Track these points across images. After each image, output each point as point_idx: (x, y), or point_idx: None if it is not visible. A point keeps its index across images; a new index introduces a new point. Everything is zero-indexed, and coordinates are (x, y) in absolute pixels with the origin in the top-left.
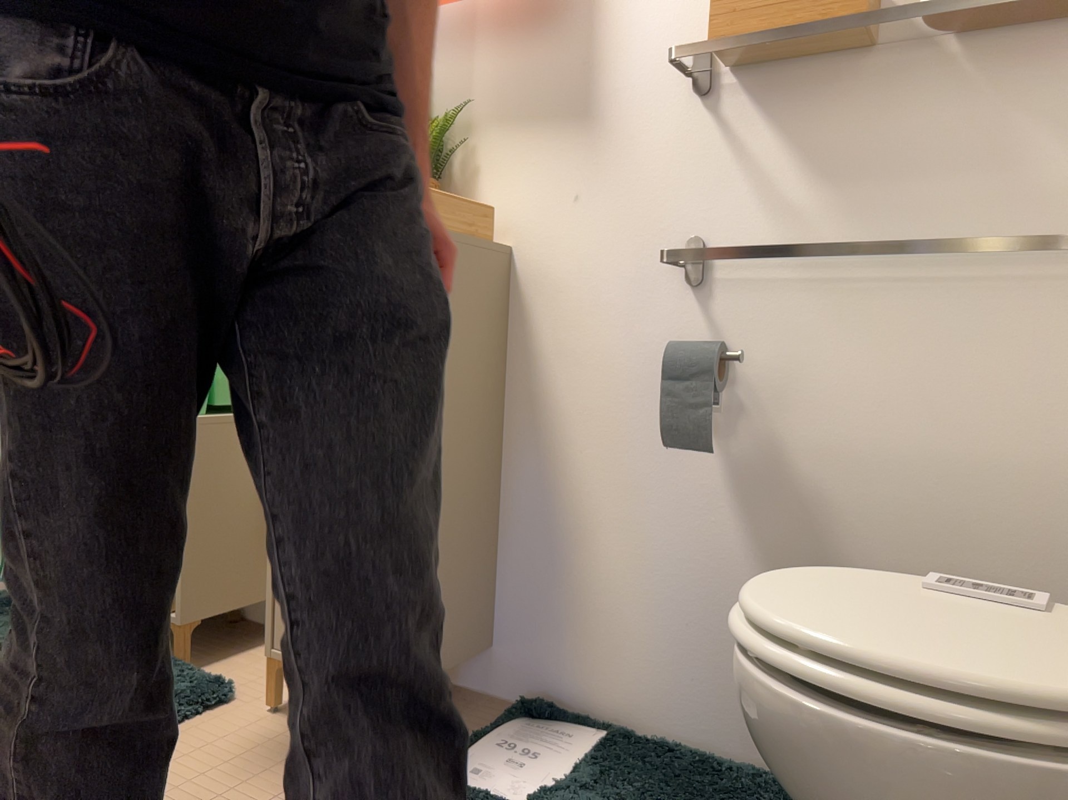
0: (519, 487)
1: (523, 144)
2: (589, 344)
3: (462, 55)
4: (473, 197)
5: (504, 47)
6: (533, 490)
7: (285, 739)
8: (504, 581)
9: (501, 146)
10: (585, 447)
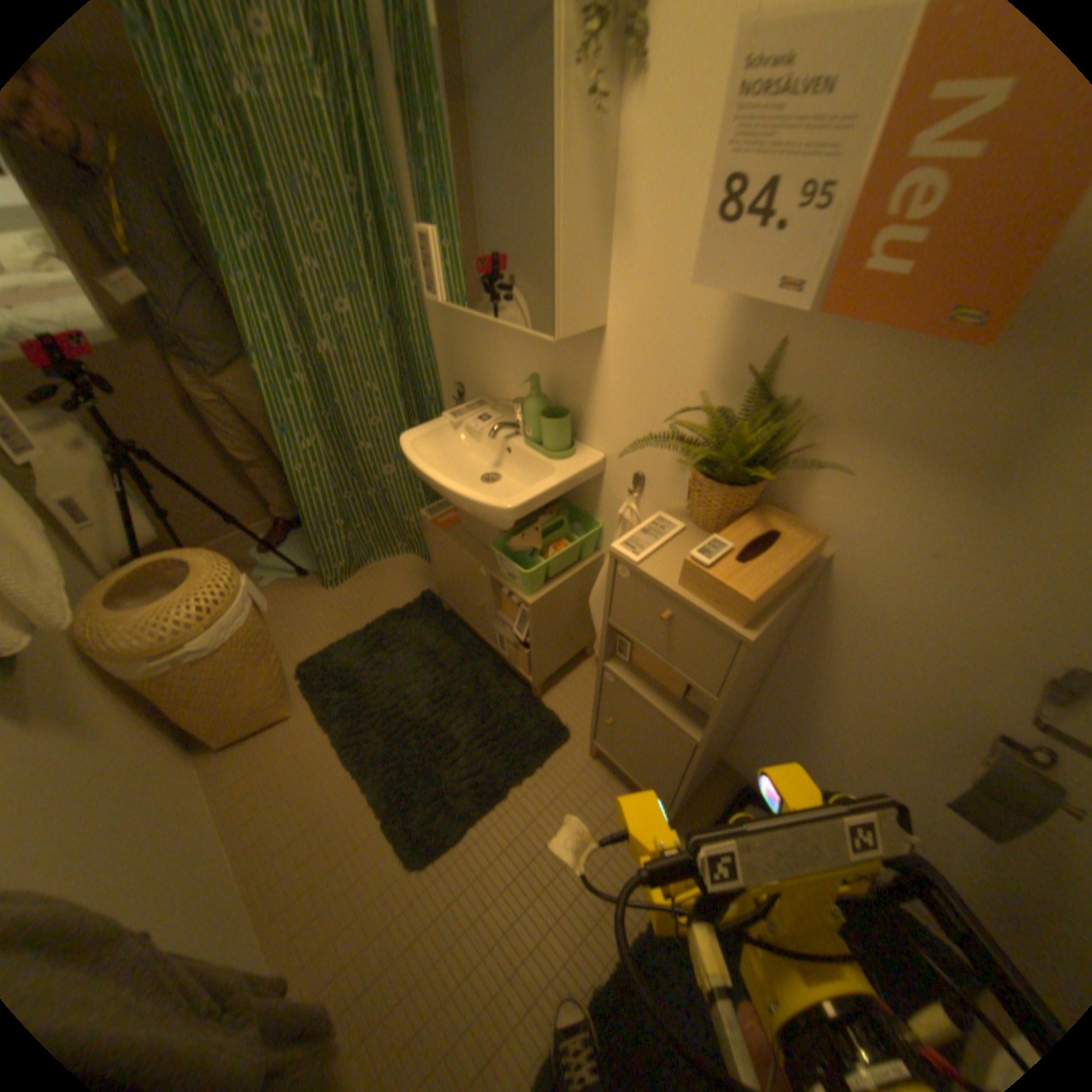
0: (778, 698)
1: (891, 467)
2: (892, 666)
3: (840, 323)
4: (802, 487)
5: (914, 338)
6: (790, 706)
7: (602, 803)
8: (749, 729)
9: (858, 456)
10: (851, 716)
